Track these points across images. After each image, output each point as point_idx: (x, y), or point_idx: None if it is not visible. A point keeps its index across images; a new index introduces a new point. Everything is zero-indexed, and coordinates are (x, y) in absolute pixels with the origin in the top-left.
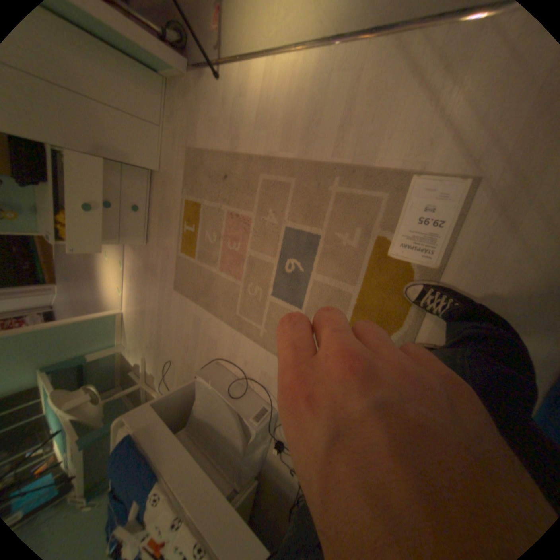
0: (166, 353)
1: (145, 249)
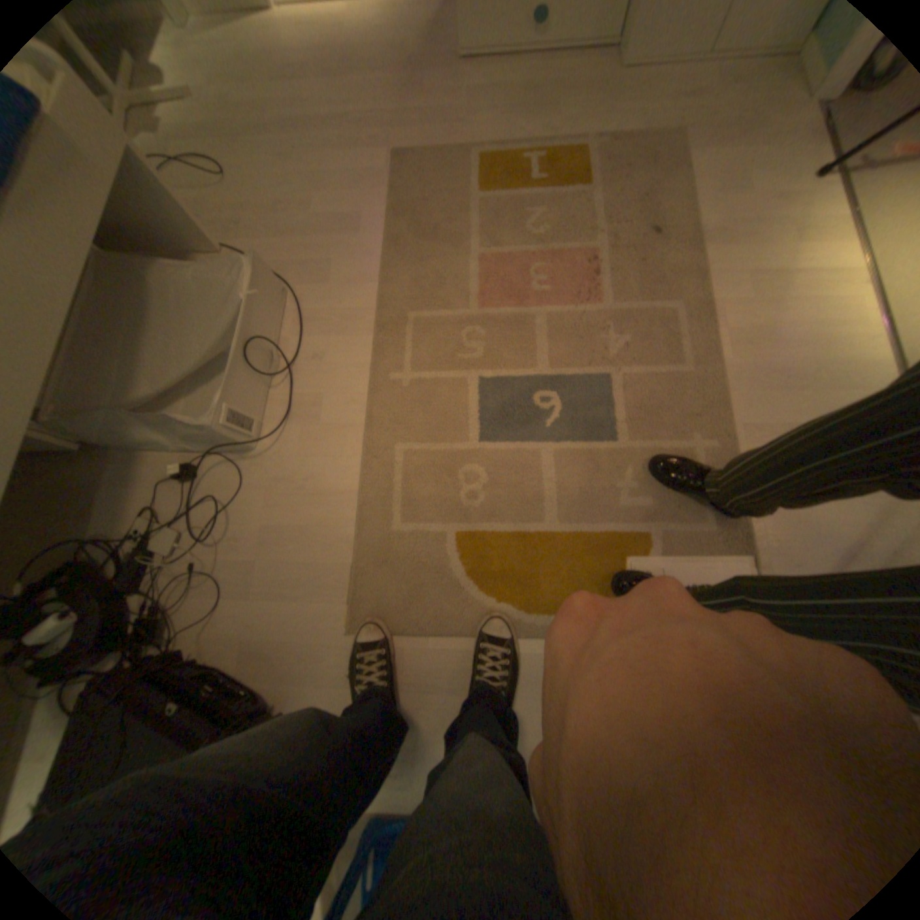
0: (234, 162)
1: (447, 61)
